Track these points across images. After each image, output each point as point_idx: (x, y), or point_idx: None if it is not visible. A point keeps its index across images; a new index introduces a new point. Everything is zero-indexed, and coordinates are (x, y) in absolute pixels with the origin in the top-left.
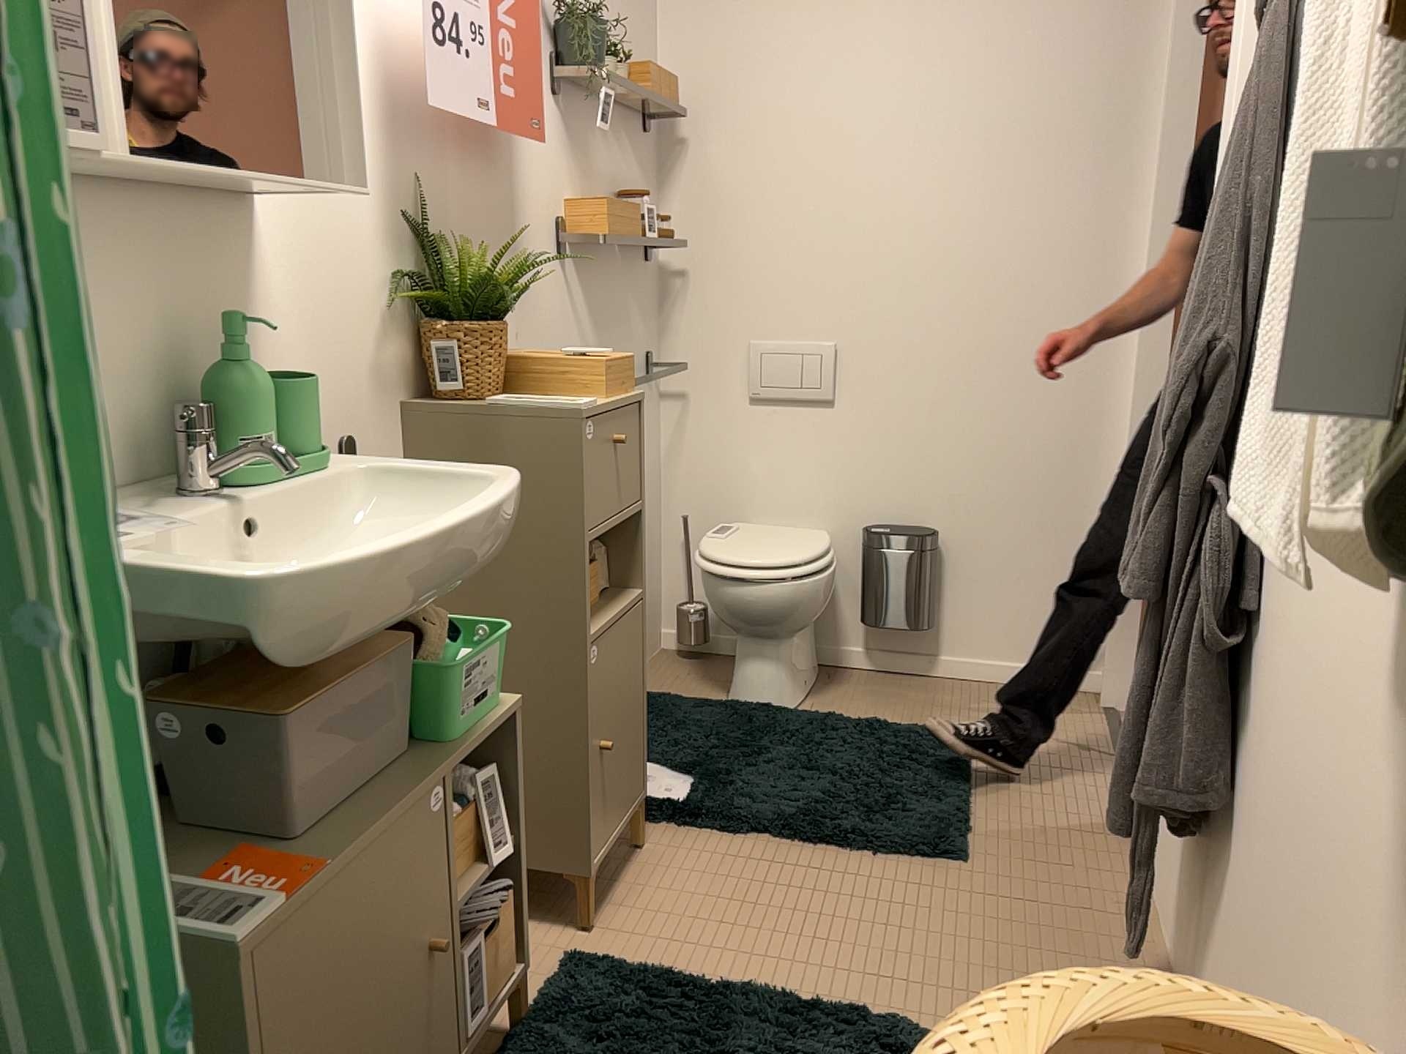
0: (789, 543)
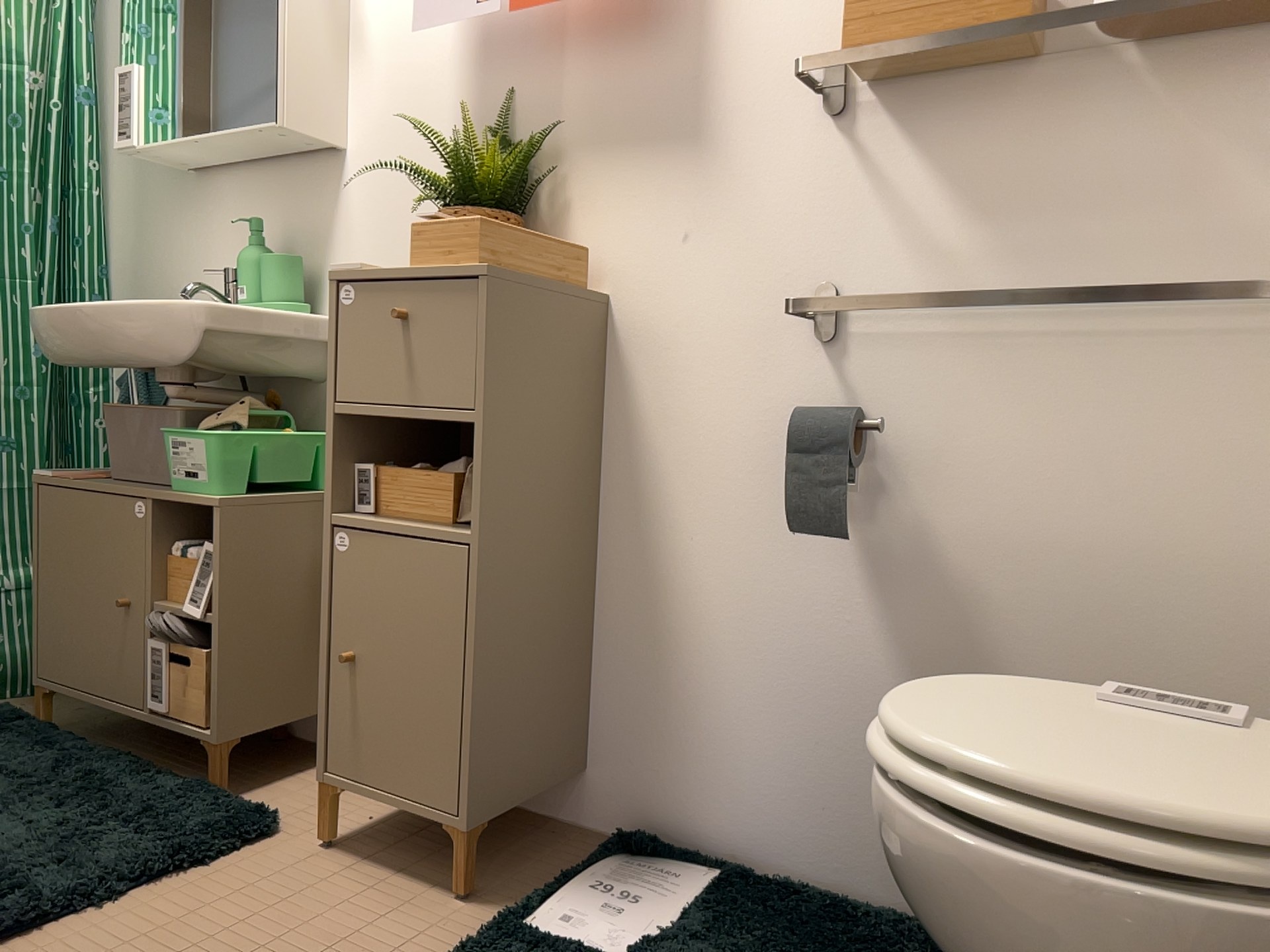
0: (1141, 762)
